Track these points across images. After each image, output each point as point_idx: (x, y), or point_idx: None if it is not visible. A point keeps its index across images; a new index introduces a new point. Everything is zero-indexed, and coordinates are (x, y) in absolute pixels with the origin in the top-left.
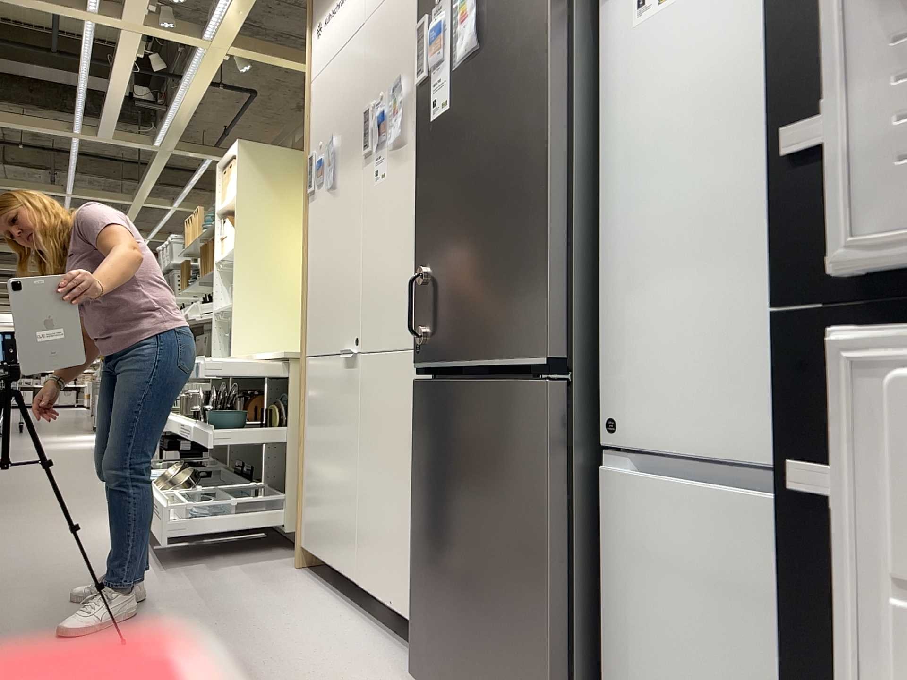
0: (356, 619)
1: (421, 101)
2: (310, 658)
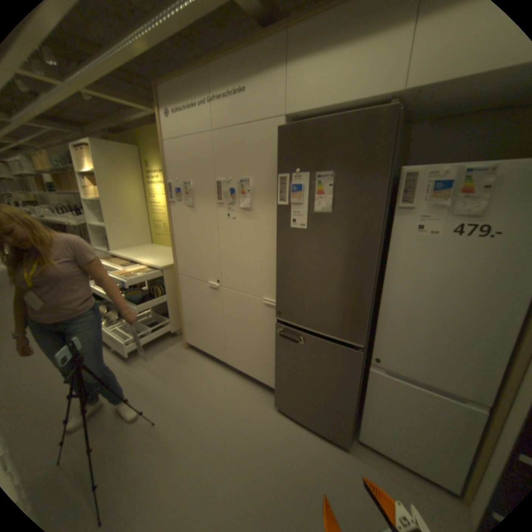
0: (230, 375)
1: (281, 212)
2: (230, 403)
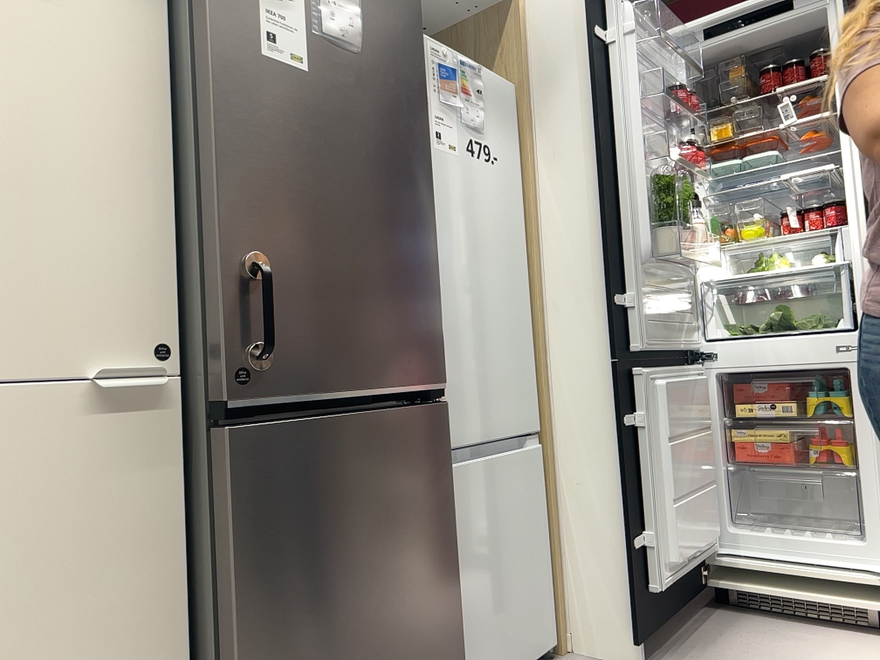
0: None
1: None
2: None
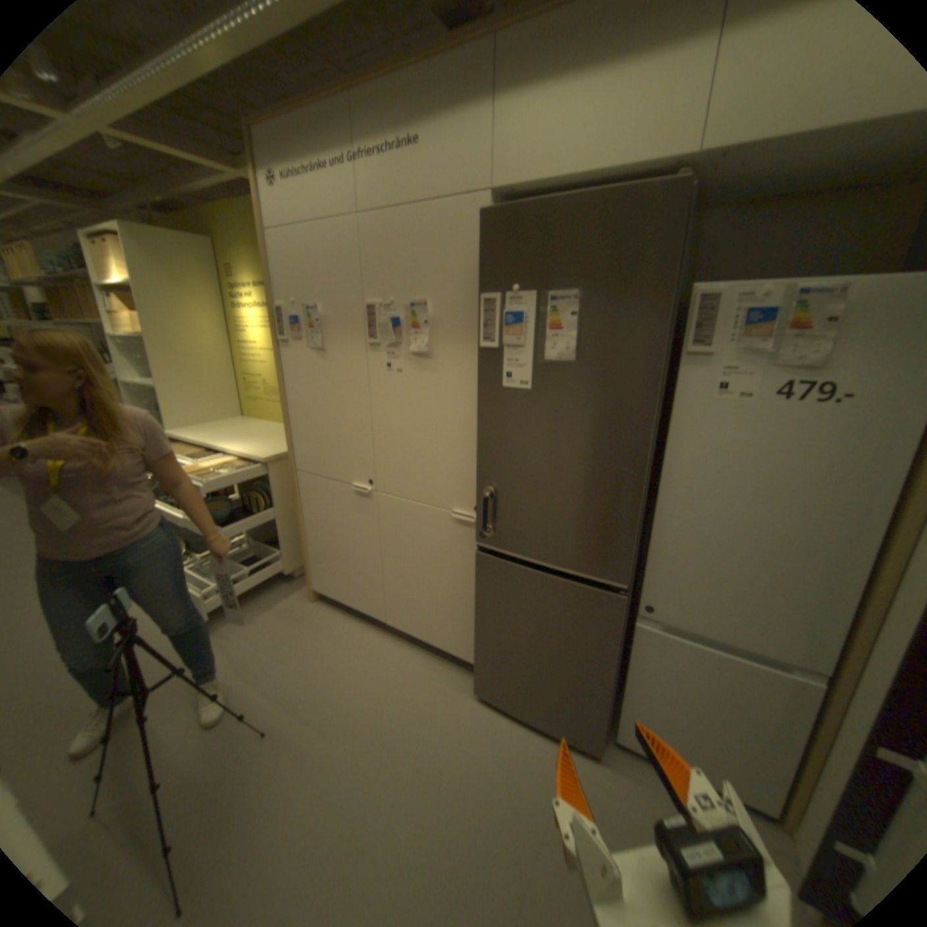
0: (393, 643)
1: (485, 361)
2: (396, 692)
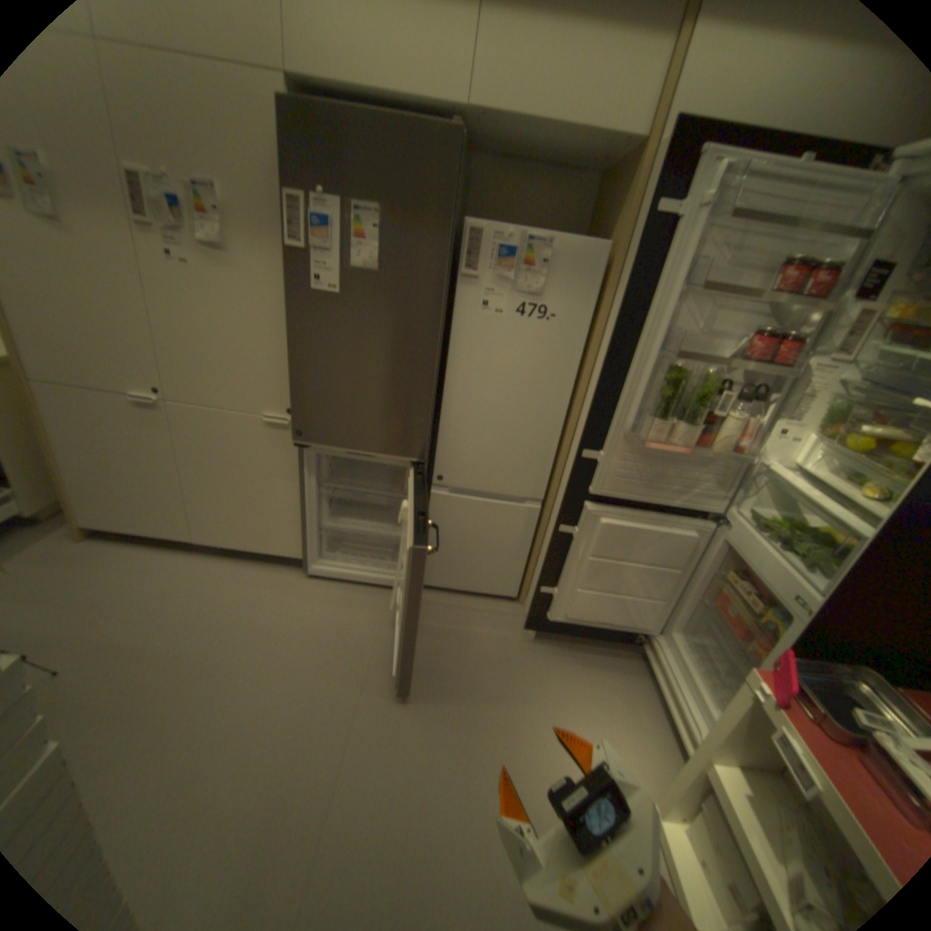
0: (203, 559)
1: (292, 259)
2: (217, 597)
